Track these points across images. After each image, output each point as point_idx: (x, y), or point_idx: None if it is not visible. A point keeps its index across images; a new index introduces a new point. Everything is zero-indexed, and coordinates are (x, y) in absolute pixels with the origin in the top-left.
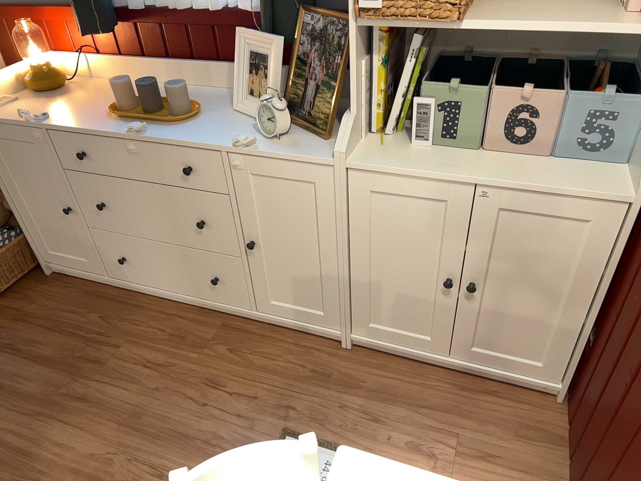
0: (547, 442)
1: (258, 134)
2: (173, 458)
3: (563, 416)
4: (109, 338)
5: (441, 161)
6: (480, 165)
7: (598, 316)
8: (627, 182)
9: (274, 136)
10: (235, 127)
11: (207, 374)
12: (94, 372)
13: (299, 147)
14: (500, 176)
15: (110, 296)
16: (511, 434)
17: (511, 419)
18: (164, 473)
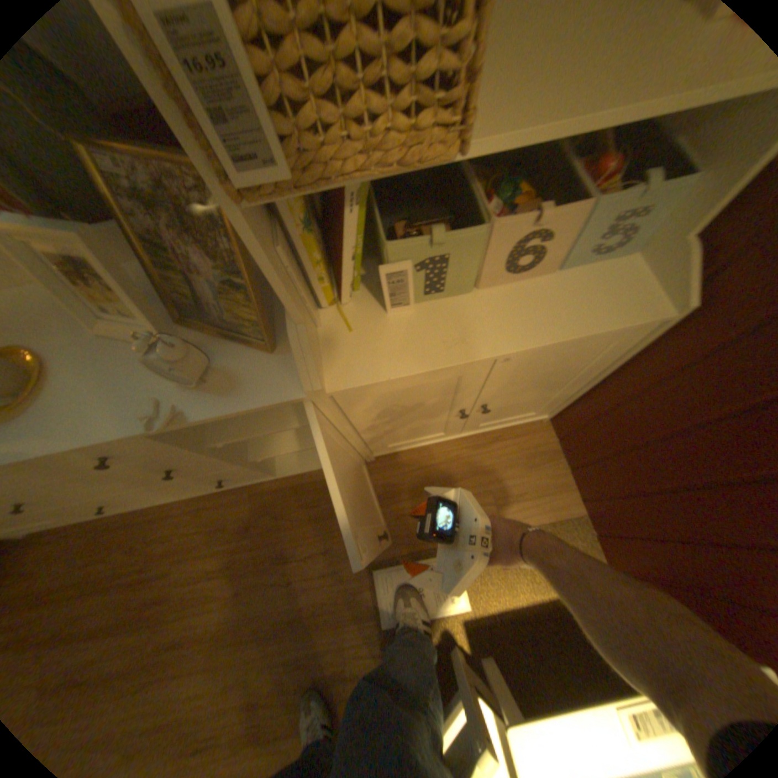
0: (553, 465)
1: (160, 380)
2: (294, 653)
3: (554, 436)
4: (147, 577)
5: (442, 333)
6: (492, 320)
7: (599, 388)
8: (667, 290)
9: (191, 386)
10: (114, 375)
11: (268, 559)
12: (160, 621)
13: (240, 387)
14: (526, 335)
15: (110, 531)
16: (527, 472)
17: (522, 459)
18: (296, 672)
